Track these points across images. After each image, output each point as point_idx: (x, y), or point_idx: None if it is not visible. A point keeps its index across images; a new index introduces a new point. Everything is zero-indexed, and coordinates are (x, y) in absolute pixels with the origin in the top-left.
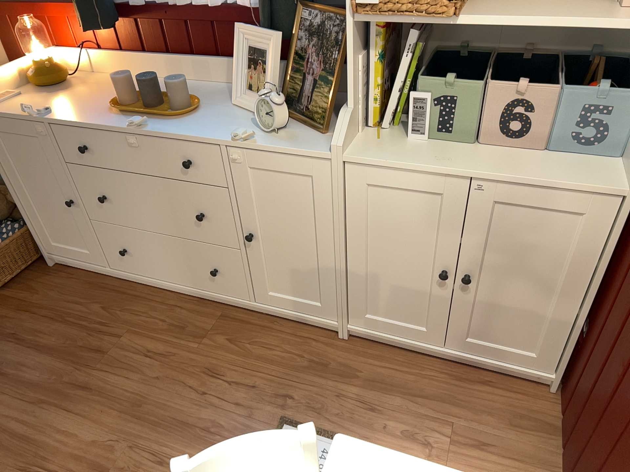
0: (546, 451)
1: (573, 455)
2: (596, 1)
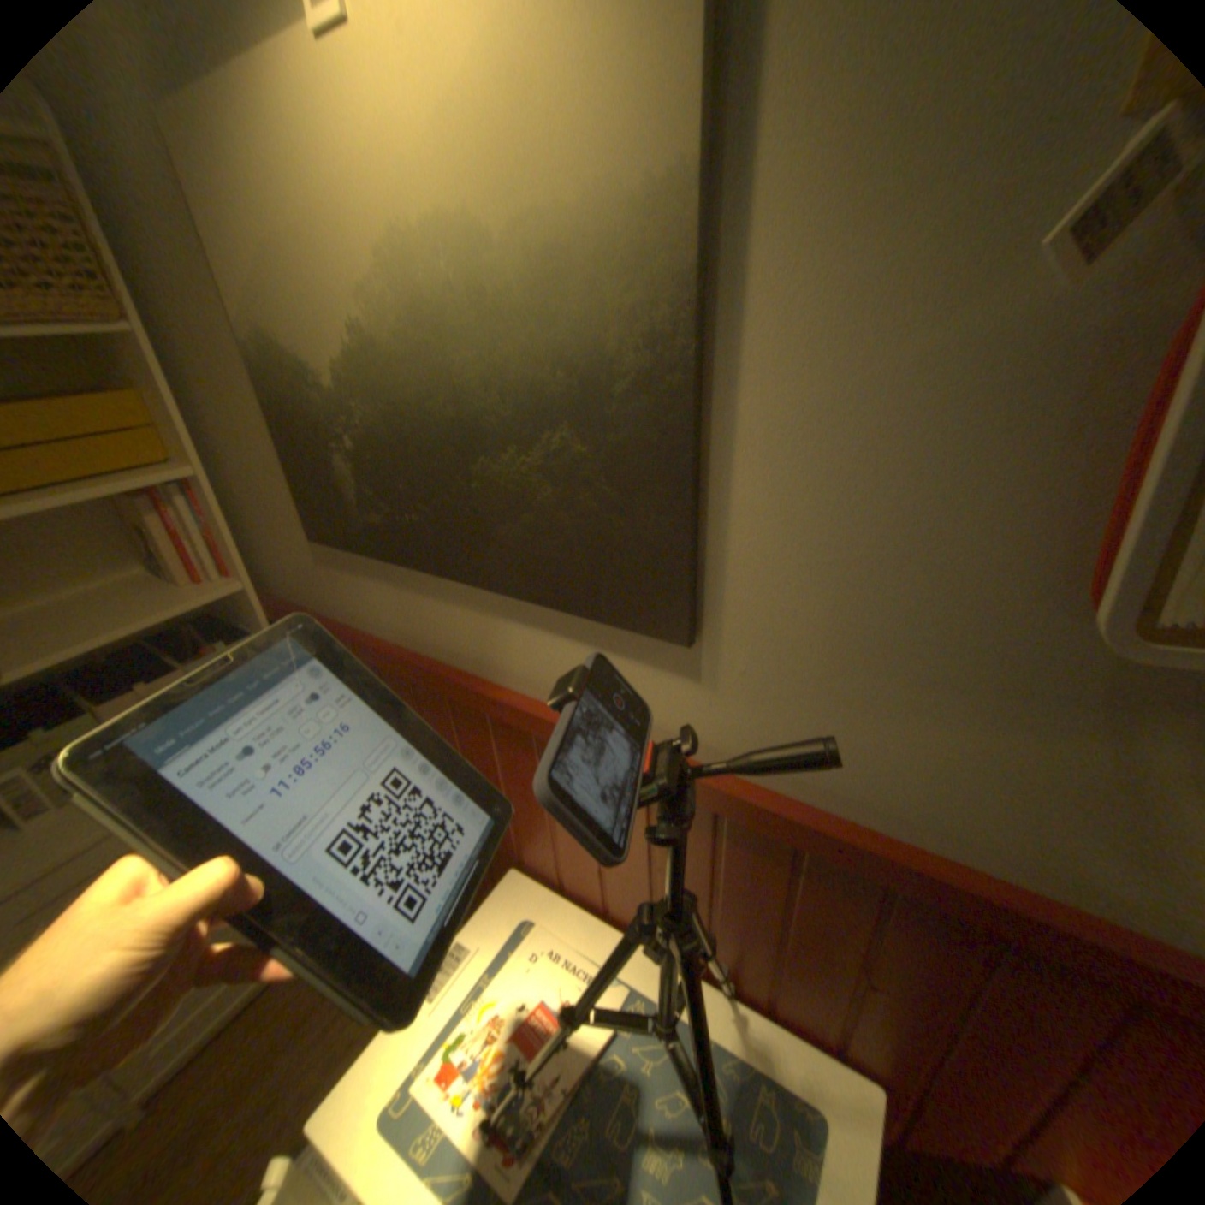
0: None
1: None
2: (146, 593)
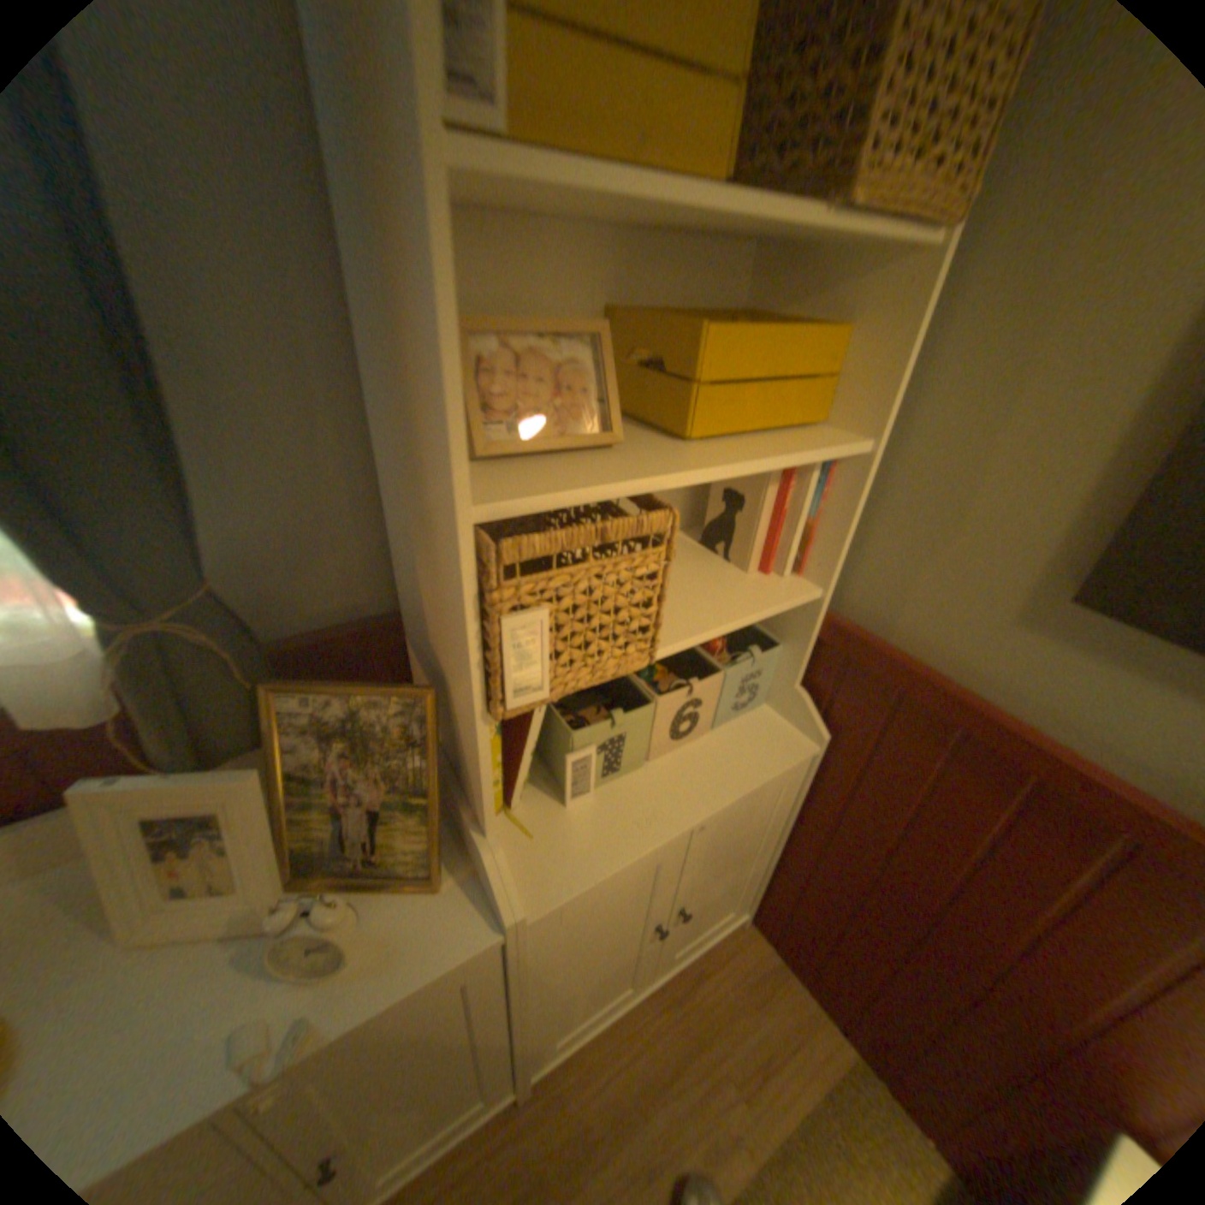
0: (801, 1010)
1: (839, 1003)
2: (706, 566)
